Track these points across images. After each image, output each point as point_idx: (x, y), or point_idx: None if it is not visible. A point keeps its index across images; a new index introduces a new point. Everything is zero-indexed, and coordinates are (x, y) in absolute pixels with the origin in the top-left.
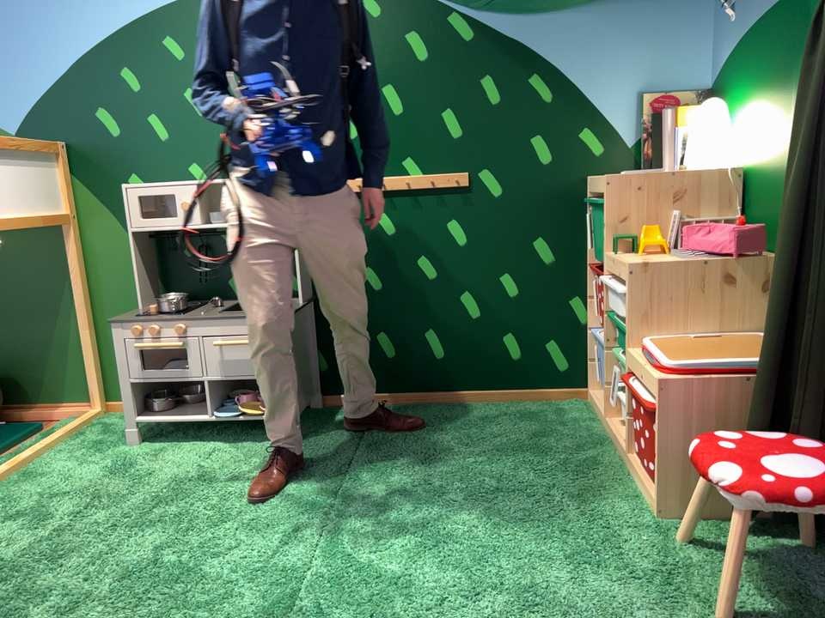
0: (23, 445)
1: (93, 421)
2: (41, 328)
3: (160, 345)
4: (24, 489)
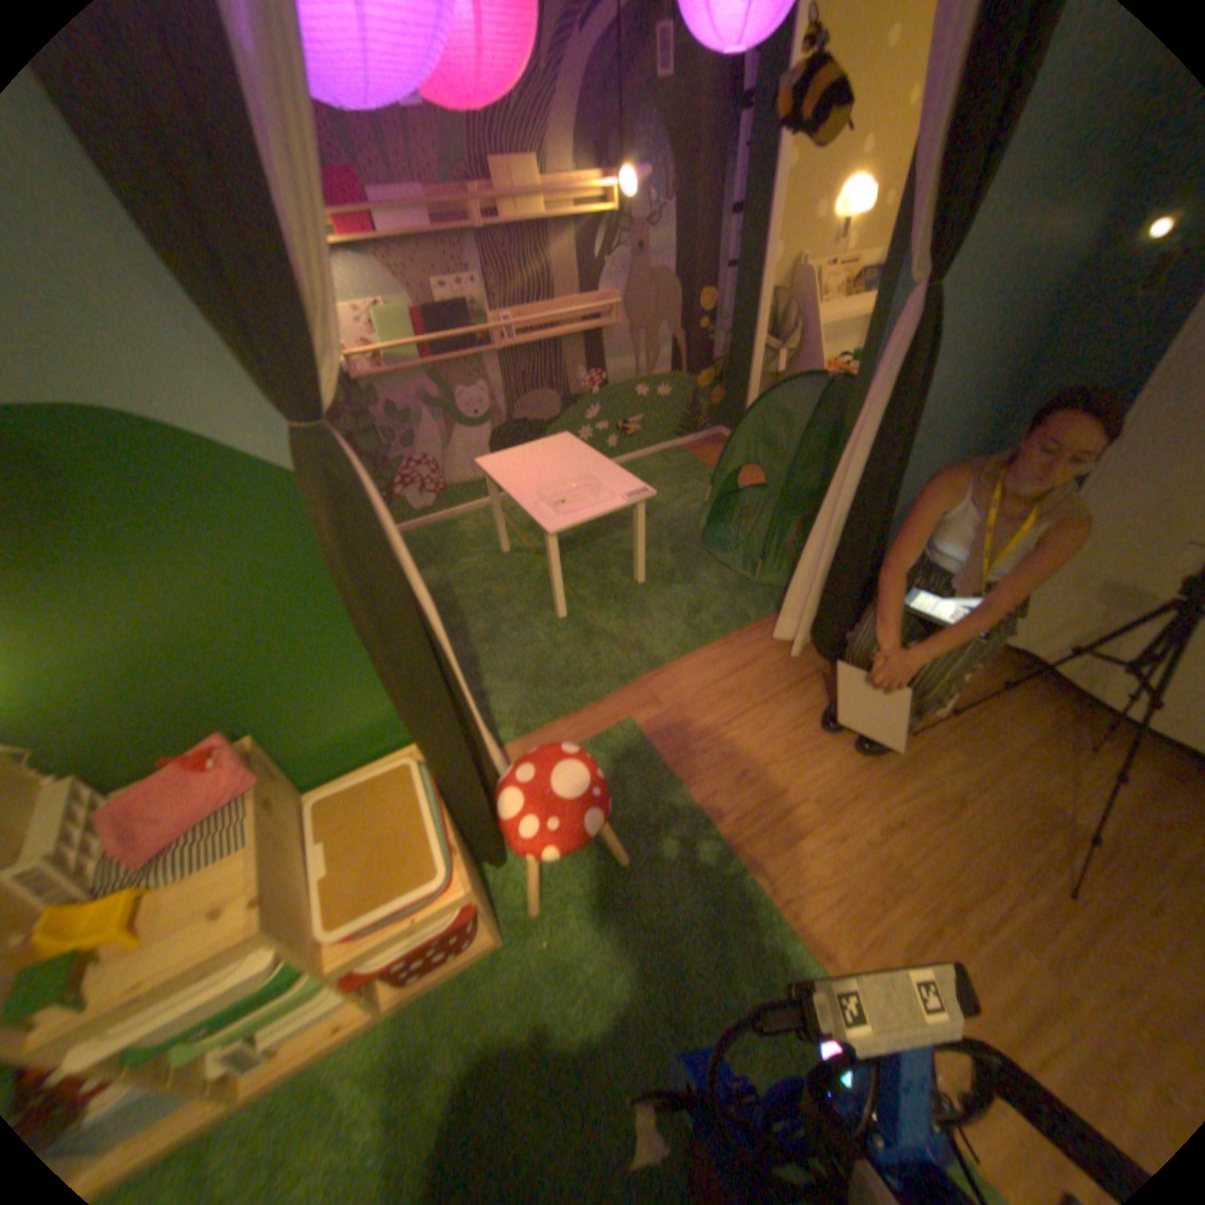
0: None
1: None
2: None
3: None
4: None
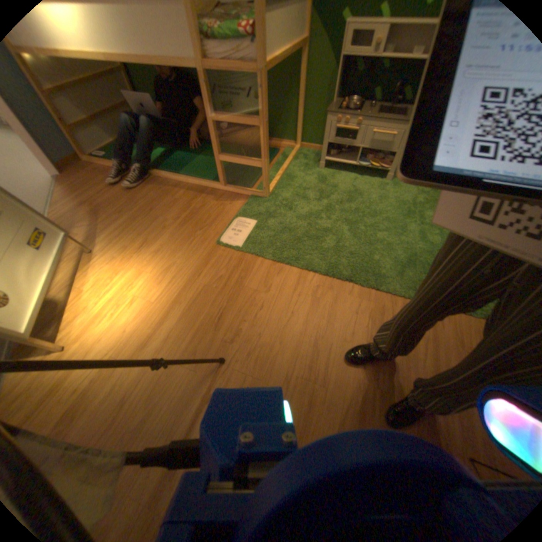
0: (276, 159)
1: (297, 151)
2: (279, 101)
3: (347, 127)
4: (291, 182)
